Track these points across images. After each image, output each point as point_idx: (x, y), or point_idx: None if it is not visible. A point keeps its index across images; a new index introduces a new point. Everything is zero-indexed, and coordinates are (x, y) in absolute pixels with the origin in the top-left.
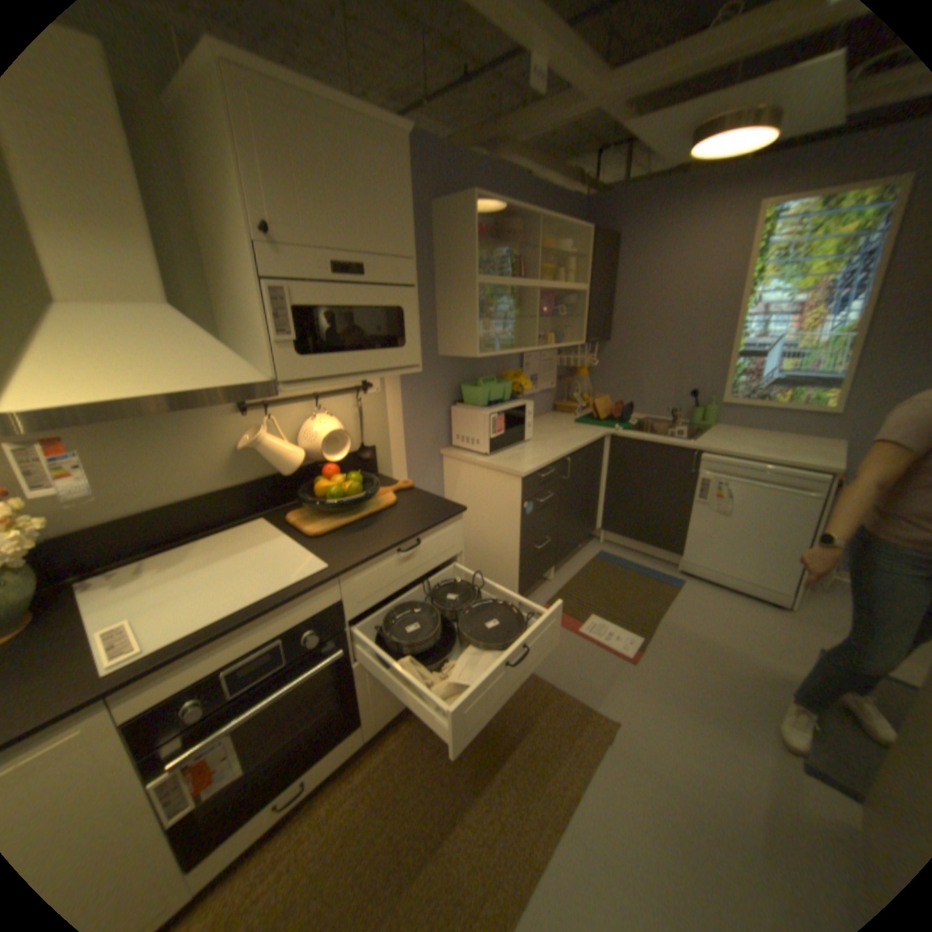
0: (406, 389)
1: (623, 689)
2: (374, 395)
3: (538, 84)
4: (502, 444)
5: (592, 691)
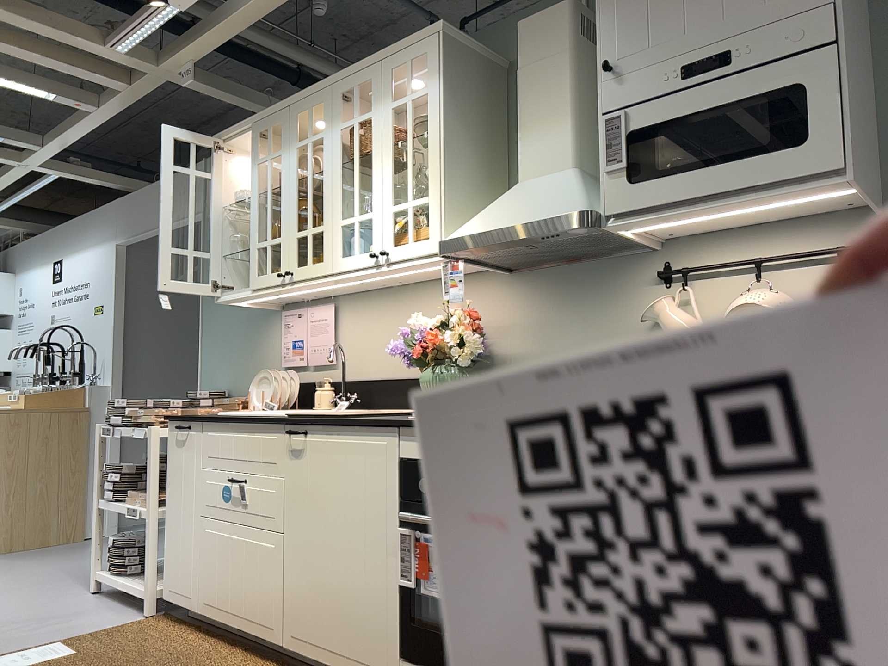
0: None
1: None
2: None
3: None
4: None
5: None
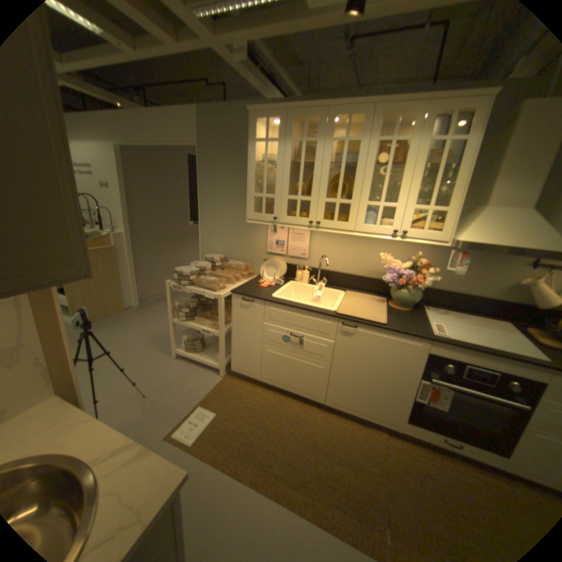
0: None
1: None
2: None
3: None
4: None
5: None
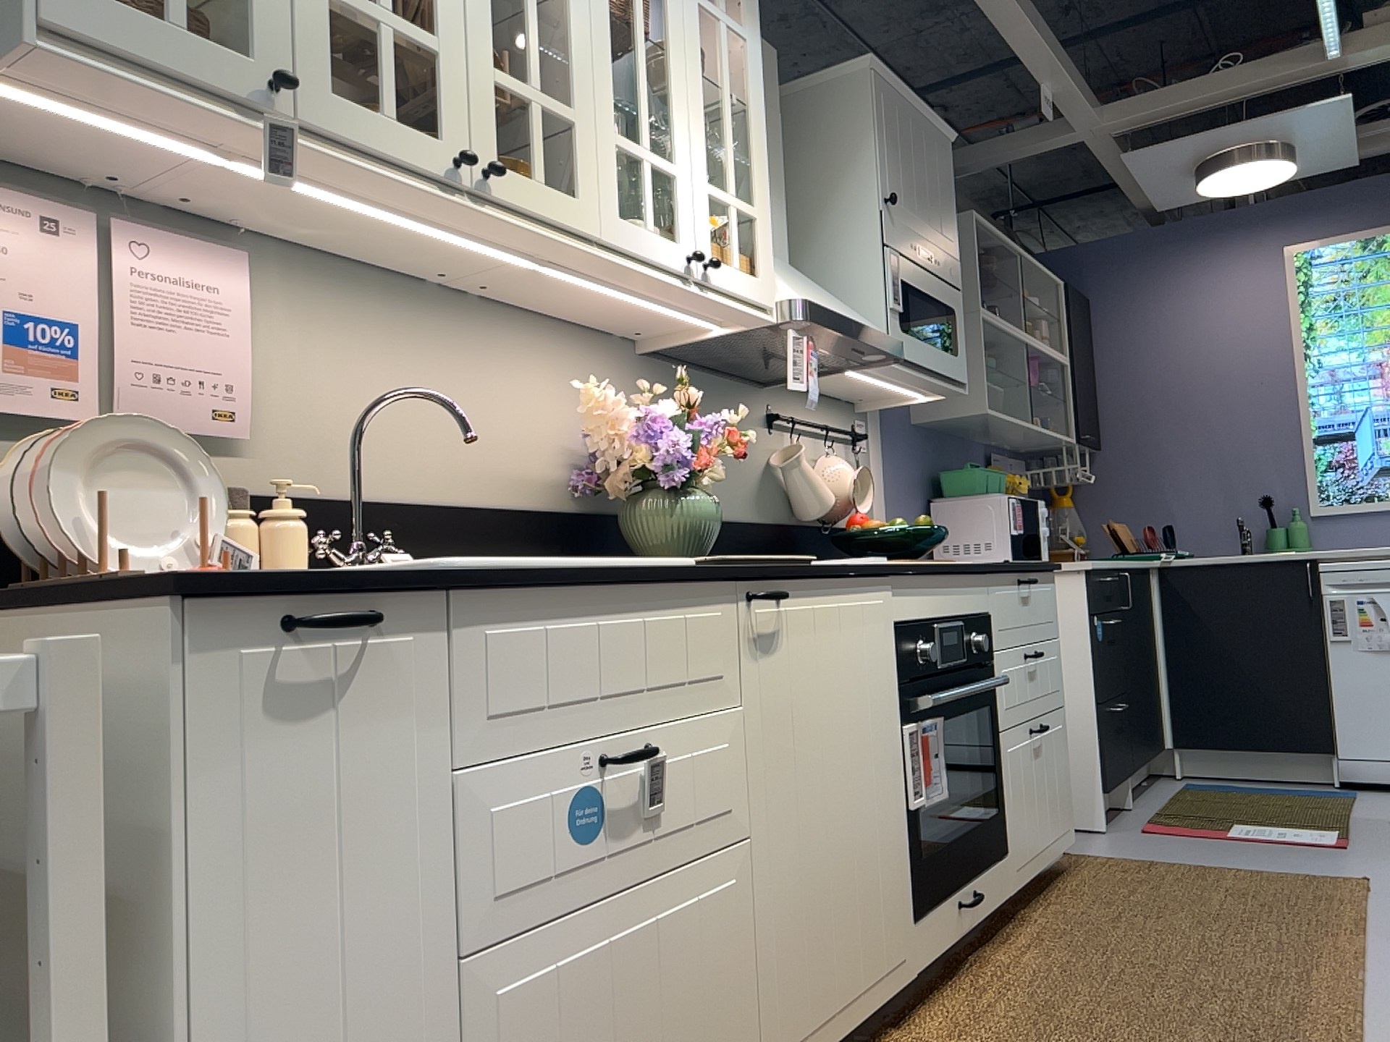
0: (890, 460)
1: (1346, 861)
2: (864, 455)
3: (1048, 114)
4: (1024, 552)
5: (1301, 866)
